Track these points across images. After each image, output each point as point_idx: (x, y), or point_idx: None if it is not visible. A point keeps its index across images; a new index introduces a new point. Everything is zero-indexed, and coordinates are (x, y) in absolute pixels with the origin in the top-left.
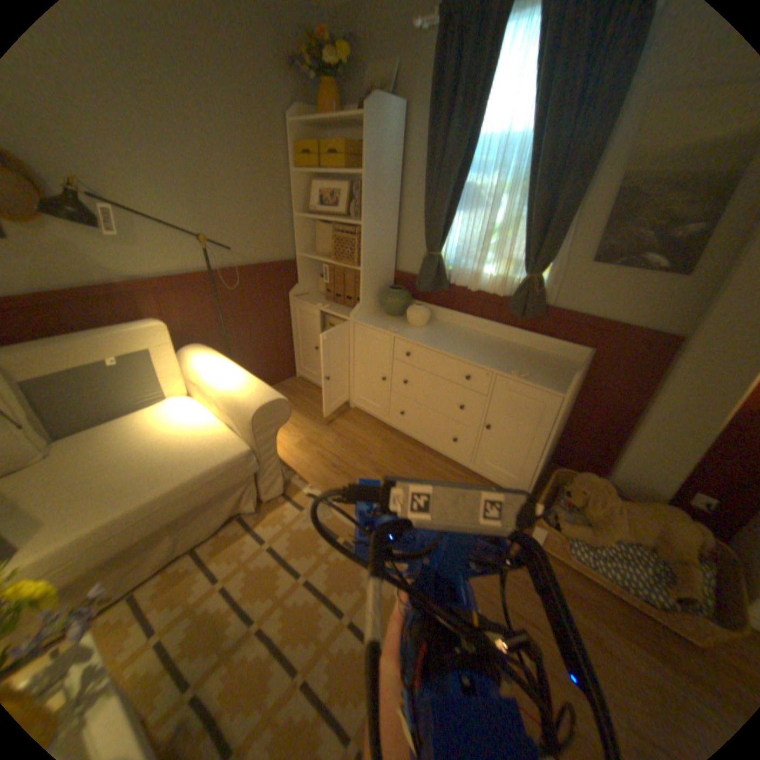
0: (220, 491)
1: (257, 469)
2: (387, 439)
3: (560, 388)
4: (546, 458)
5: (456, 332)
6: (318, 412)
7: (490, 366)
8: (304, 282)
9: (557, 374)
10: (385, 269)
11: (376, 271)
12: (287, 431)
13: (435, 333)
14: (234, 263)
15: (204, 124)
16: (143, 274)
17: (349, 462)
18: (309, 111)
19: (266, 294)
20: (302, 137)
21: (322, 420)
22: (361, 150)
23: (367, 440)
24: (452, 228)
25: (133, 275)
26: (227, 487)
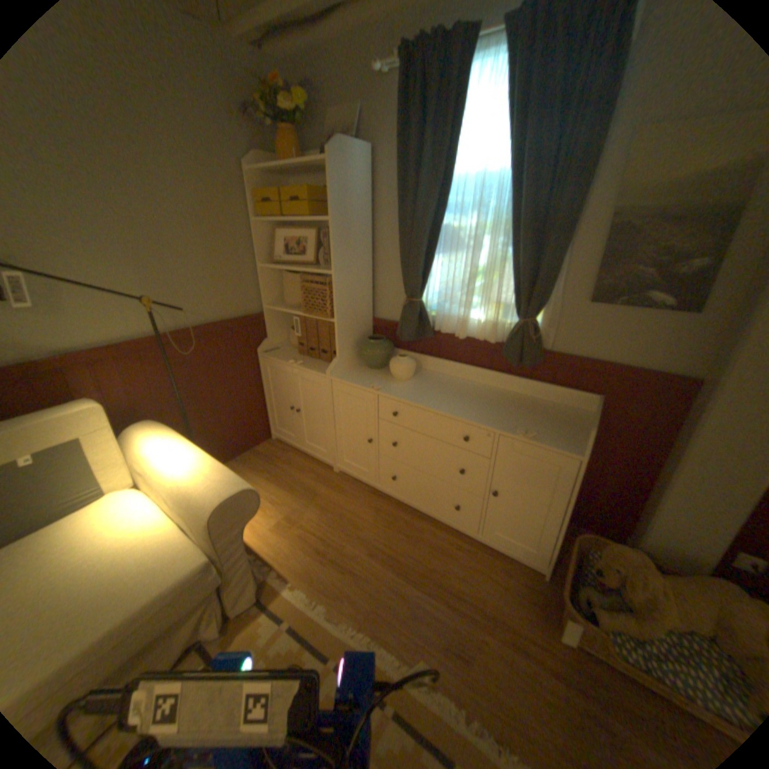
0: (168, 626)
1: (218, 583)
2: (379, 509)
3: (575, 448)
4: (566, 528)
5: (446, 384)
6: (298, 482)
7: (491, 425)
8: (274, 336)
9: (567, 428)
10: (362, 318)
11: (353, 321)
12: (262, 511)
13: (423, 386)
14: (190, 323)
15: (145, 176)
16: (75, 346)
17: (336, 547)
18: (268, 159)
19: (230, 354)
20: (262, 185)
21: (303, 492)
22: (326, 196)
23: (356, 513)
24: (432, 273)
25: (61, 349)
26: (179, 615)
